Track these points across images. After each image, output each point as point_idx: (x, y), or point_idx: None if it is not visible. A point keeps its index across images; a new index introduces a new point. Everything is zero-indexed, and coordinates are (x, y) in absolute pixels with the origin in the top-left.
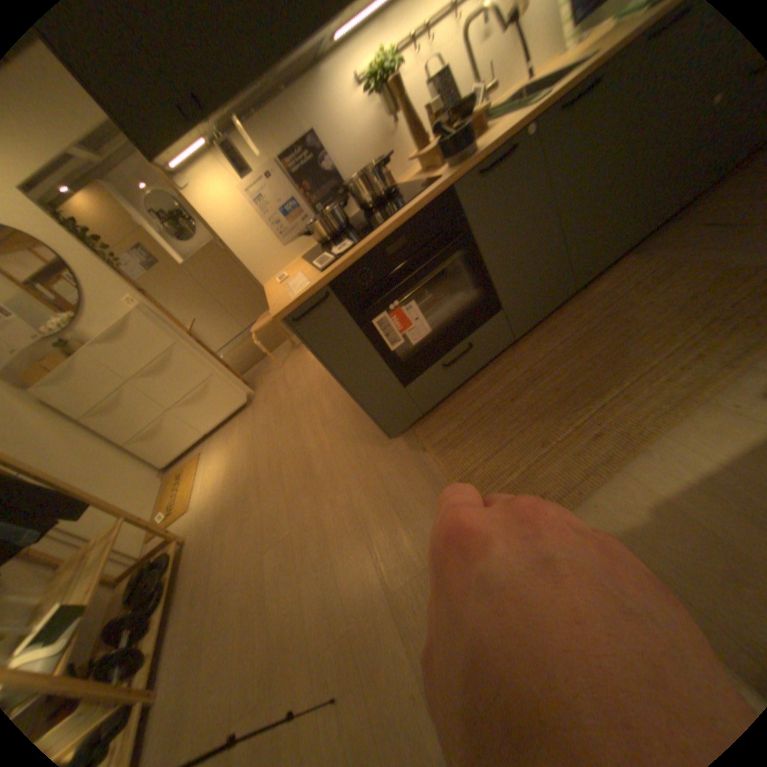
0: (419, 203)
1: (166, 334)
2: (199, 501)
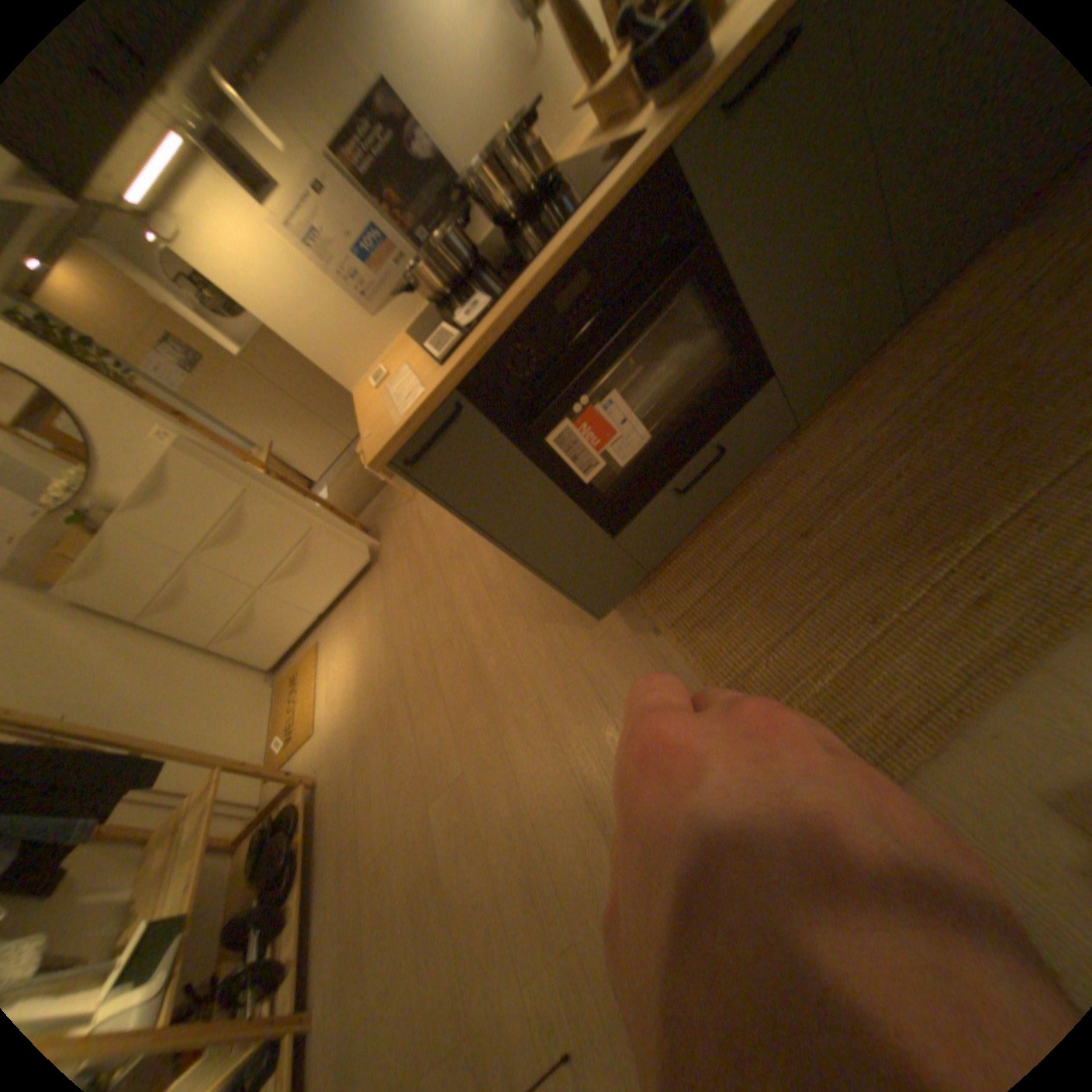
0: (610, 196)
1: (229, 478)
2: (328, 718)
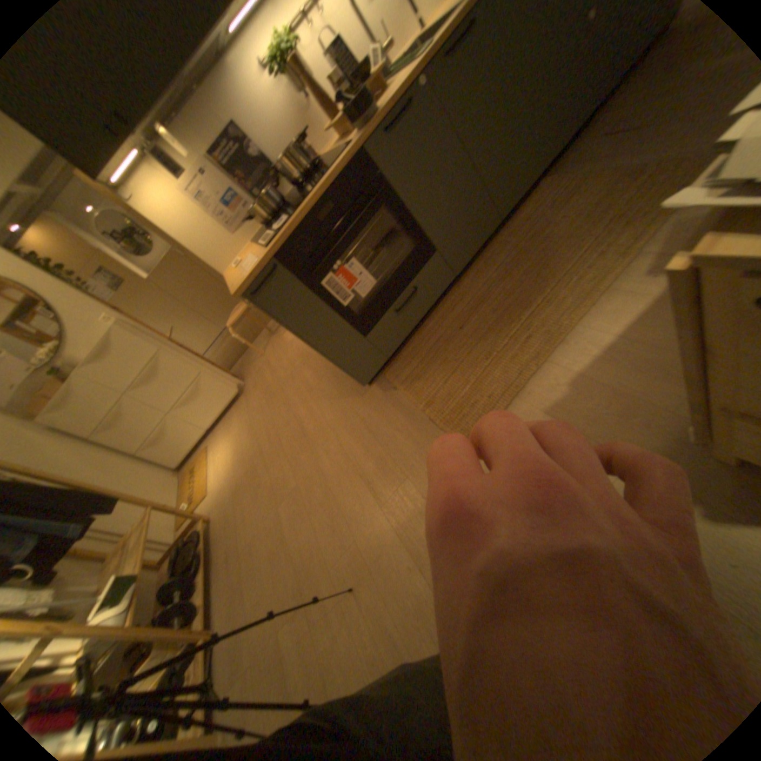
0: (337, 167)
1: (149, 342)
2: (216, 483)
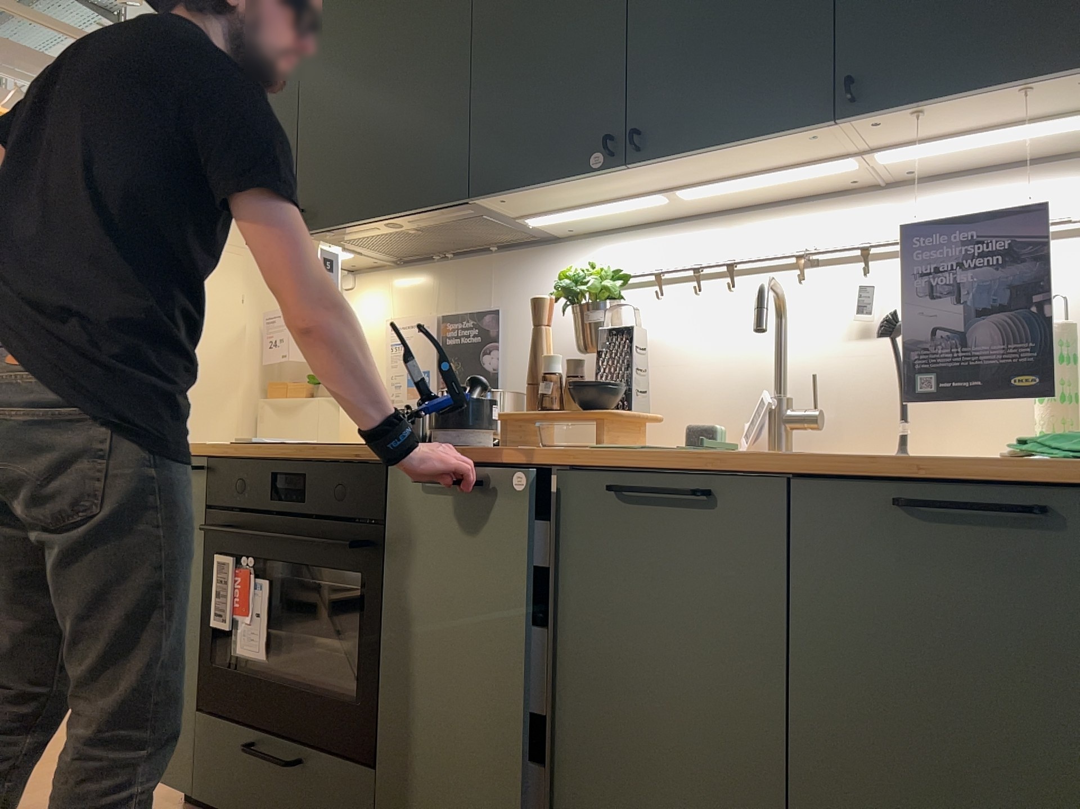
0: (343, 454)
1: None
2: None
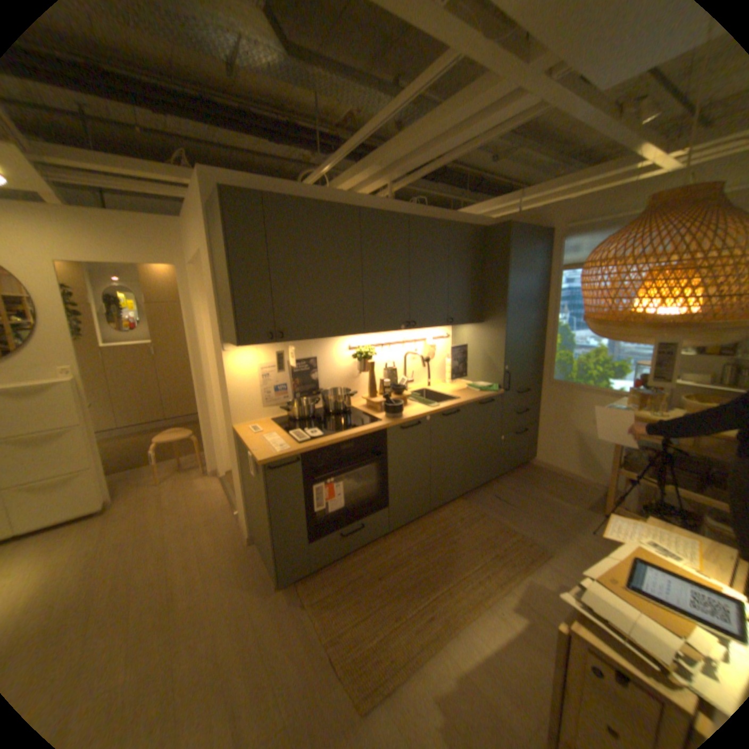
0: (367, 430)
1: (77, 416)
2: None
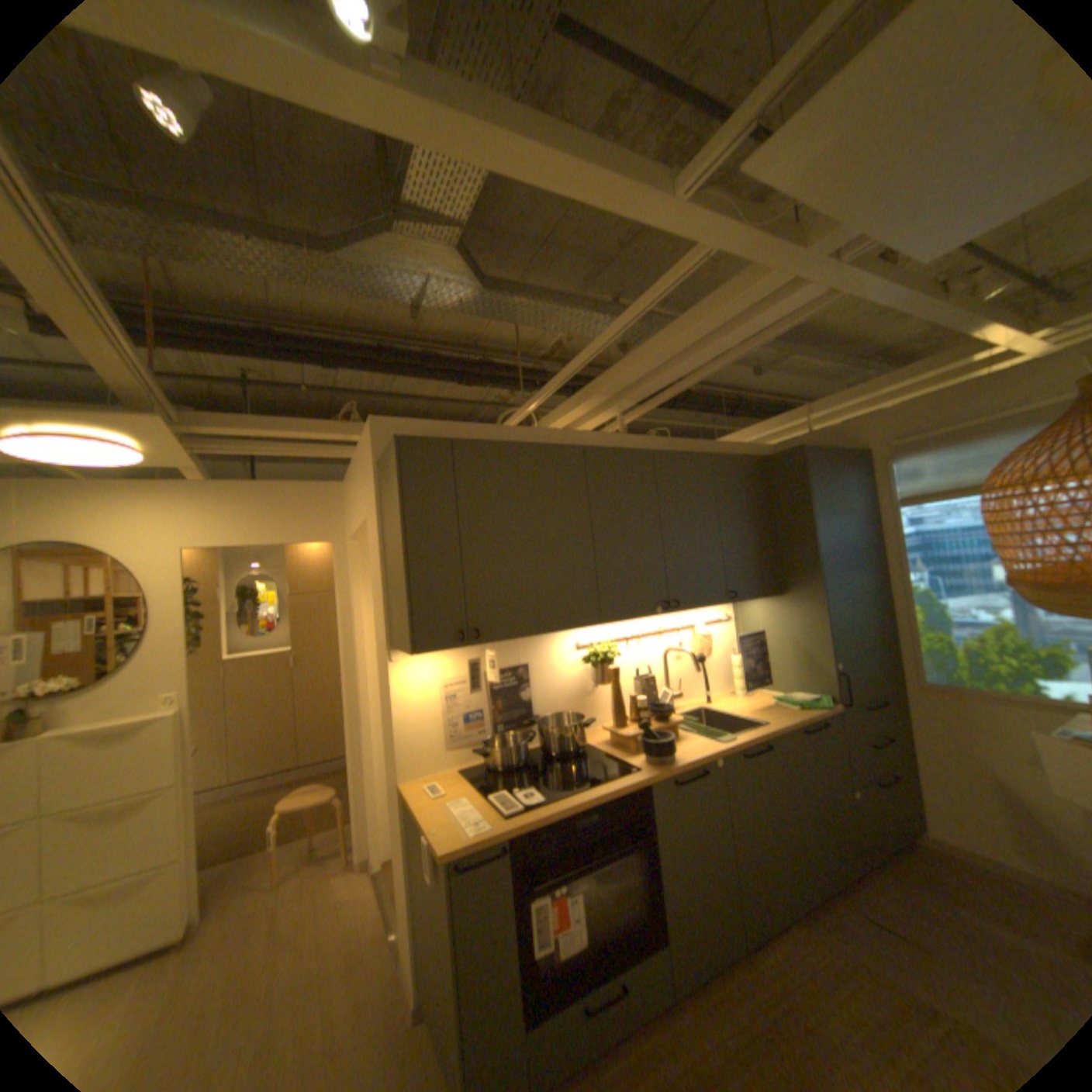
0: (620, 790)
1: (174, 771)
2: None
